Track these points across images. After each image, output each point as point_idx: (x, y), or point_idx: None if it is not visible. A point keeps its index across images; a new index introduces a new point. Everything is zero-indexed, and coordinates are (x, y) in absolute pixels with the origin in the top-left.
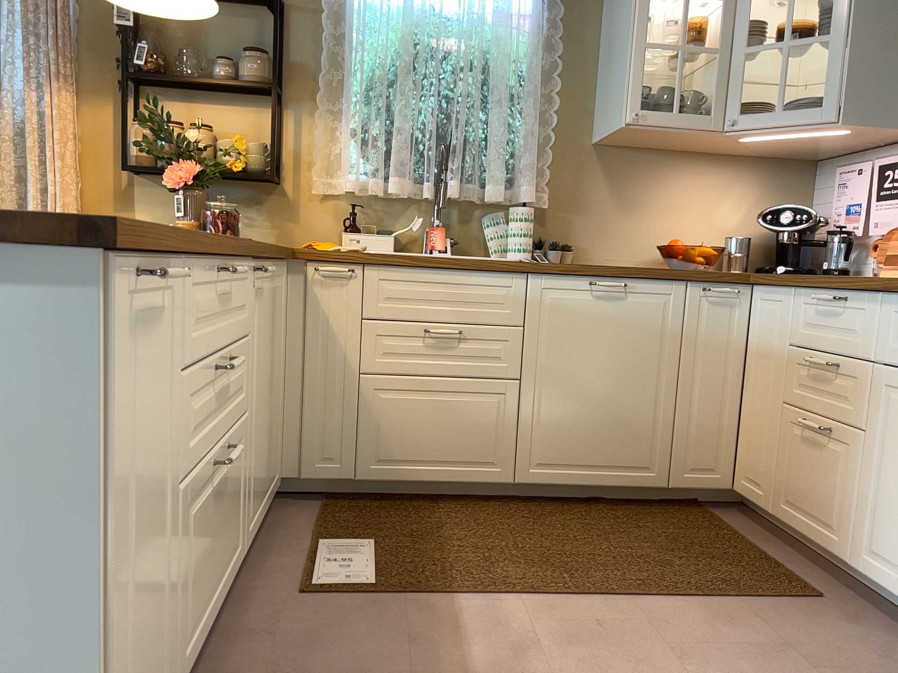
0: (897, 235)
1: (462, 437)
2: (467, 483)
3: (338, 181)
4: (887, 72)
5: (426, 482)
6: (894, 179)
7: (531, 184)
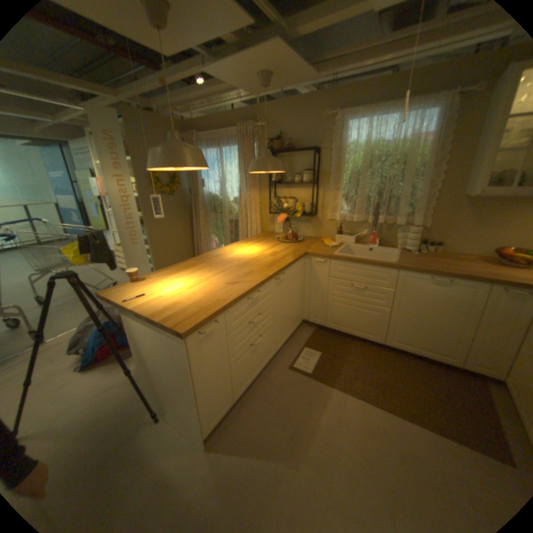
0: None
1: (364, 323)
2: (365, 338)
3: (336, 214)
4: None
5: (350, 334)
6: None
7: (422, 215)
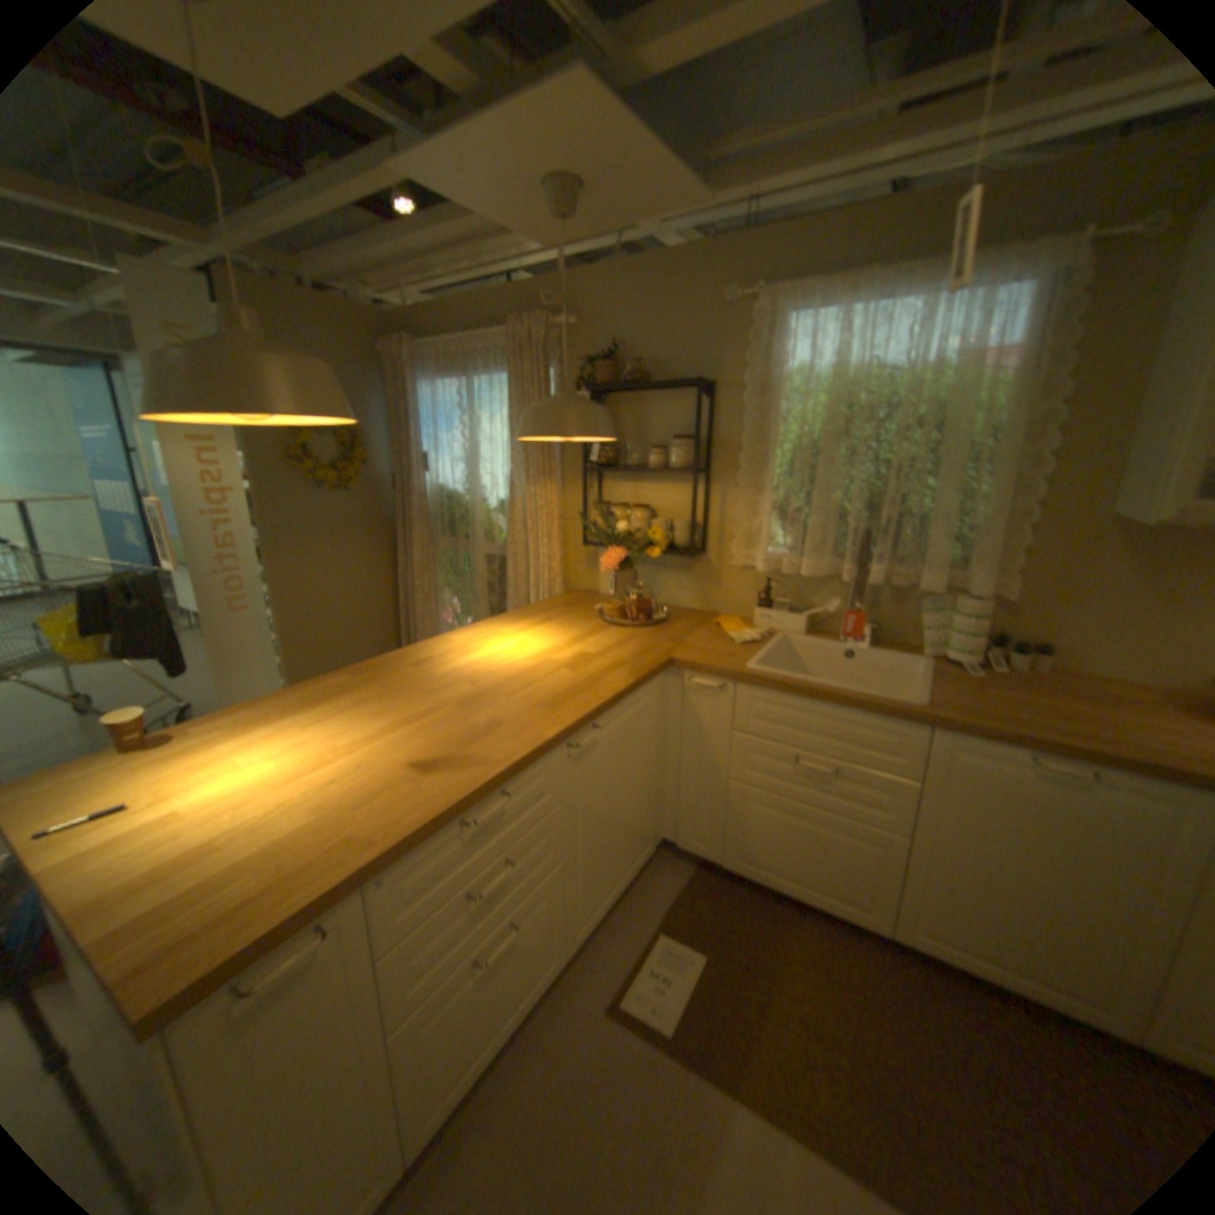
0: None
1: (832, 872)
2: (837, 917)
3: (756, 554)
4: None
5: (792, 898)
6: None
7: (994, 569)
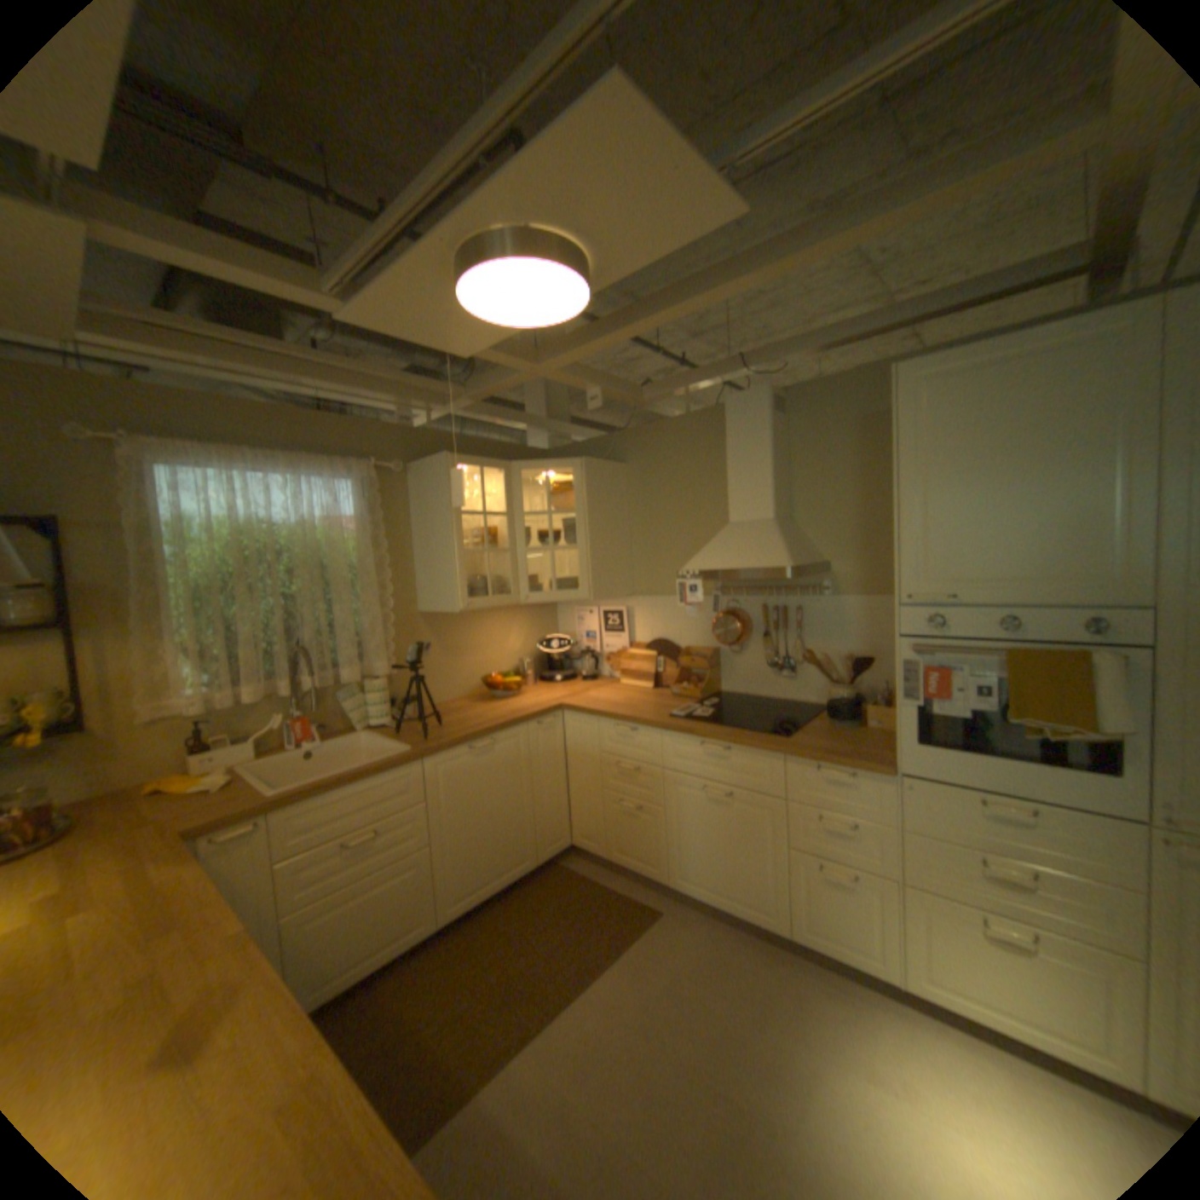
0: (622, 656)
1: (390, 922)
2: (401, 957)
3: (168, 707)
4: (607, 567)
5: (365, 980)
6: (613, 621)
7: (378, 660)
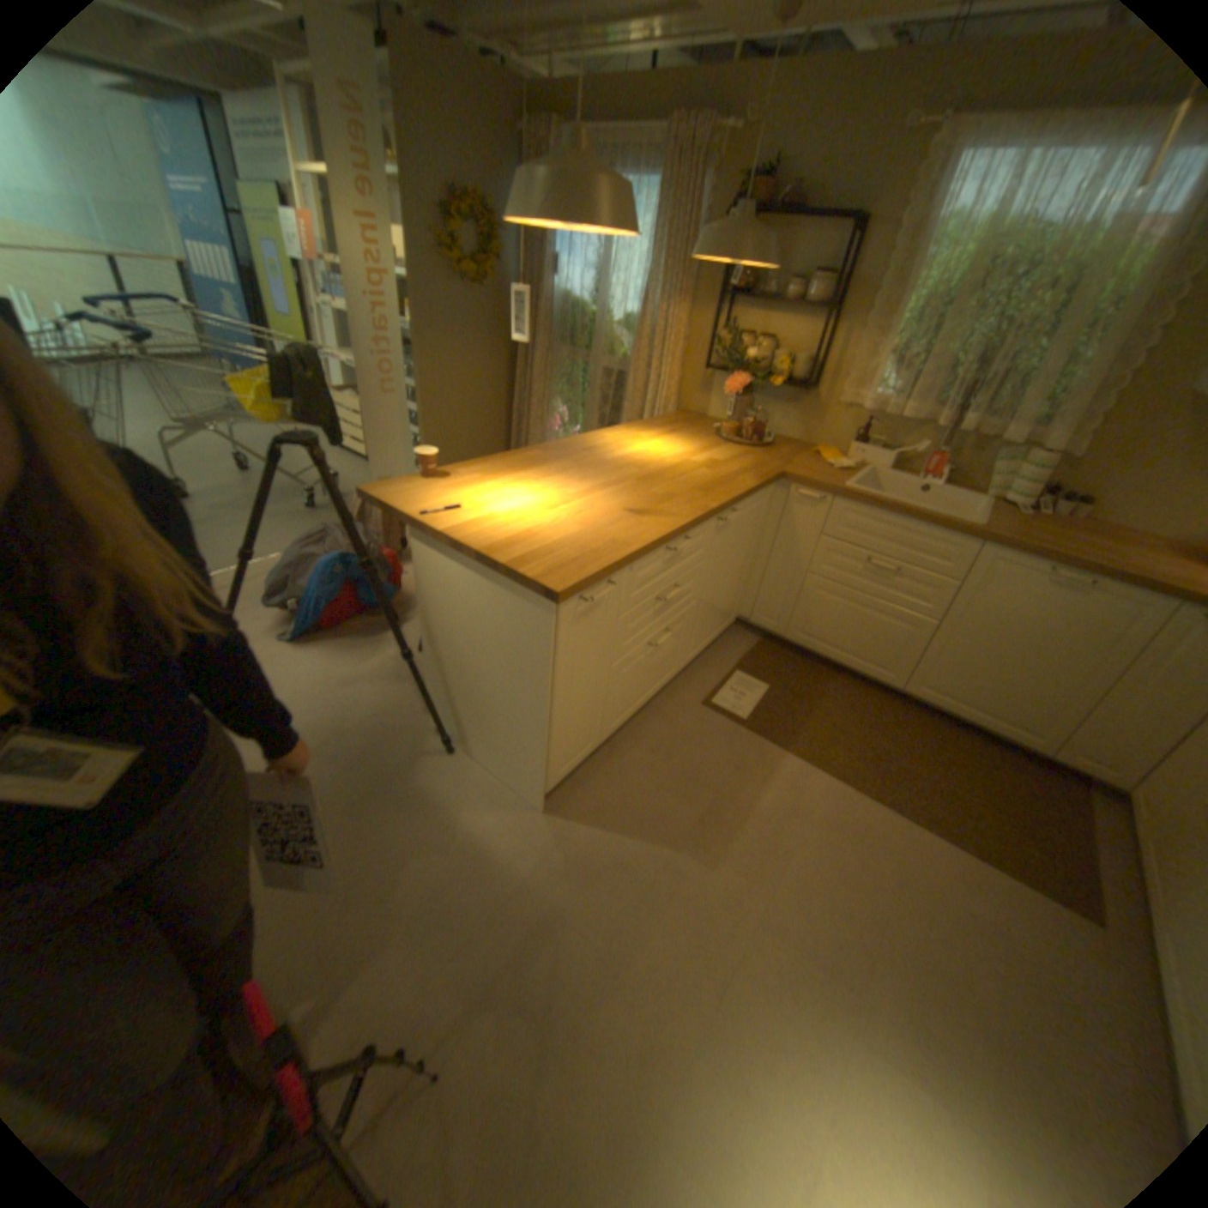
0: None
1: (870, 642)
2: (864, 674)
3: (863, 394)
4: None
5: (833, 660)
6: None
7: (1069, 428)
